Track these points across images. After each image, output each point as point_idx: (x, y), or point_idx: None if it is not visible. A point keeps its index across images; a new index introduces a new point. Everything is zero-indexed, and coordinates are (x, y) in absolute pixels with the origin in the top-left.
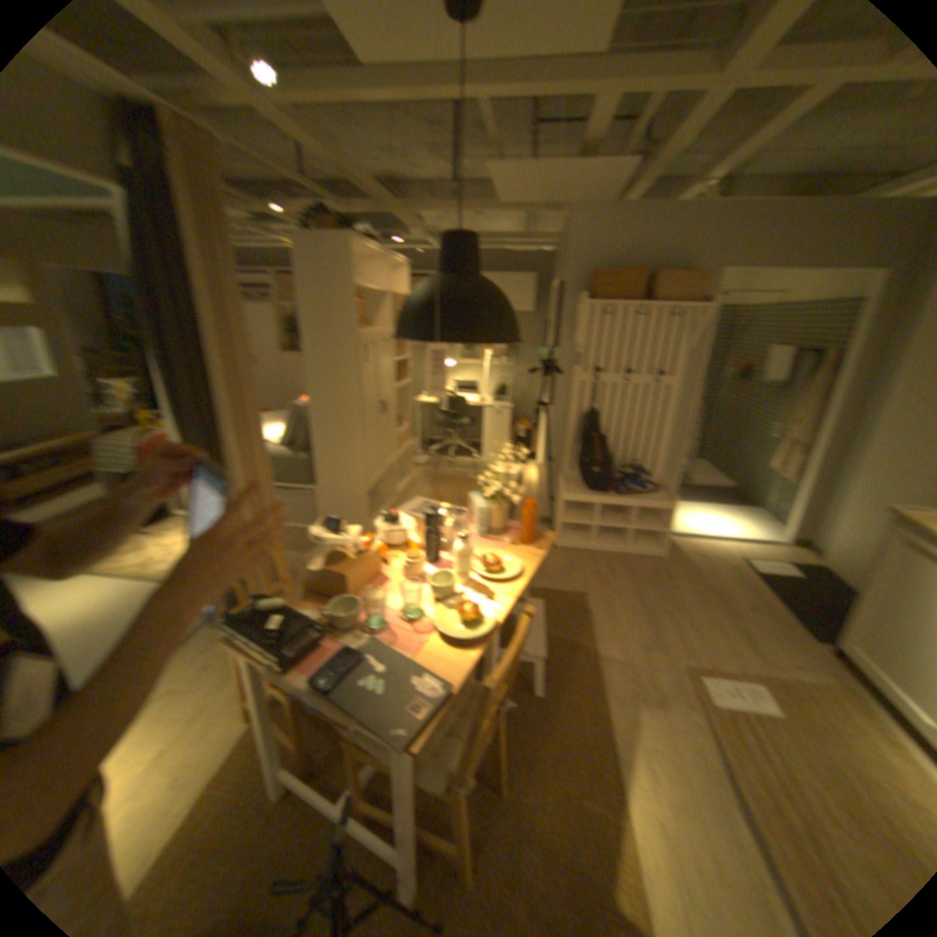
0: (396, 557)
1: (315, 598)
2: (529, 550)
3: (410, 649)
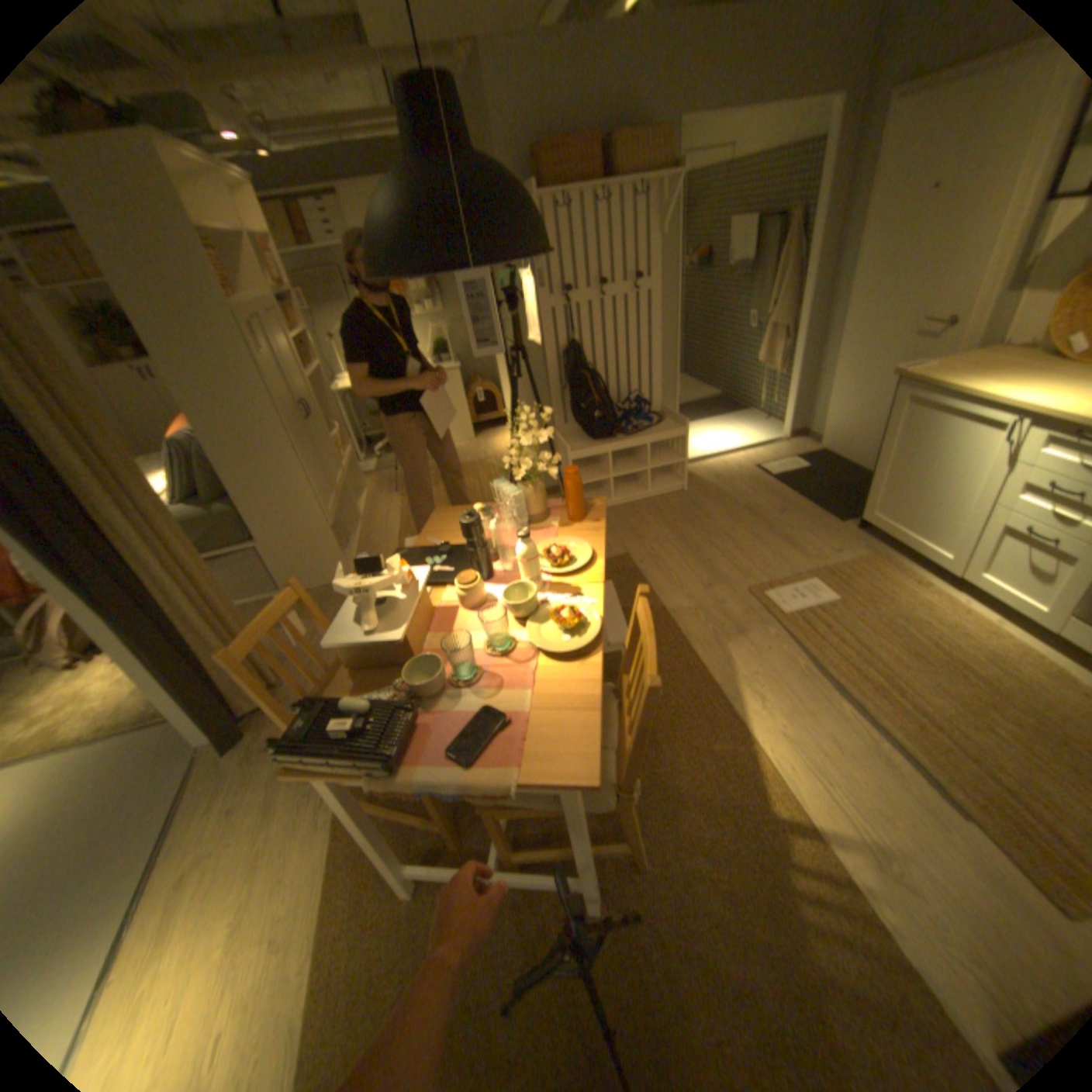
0: (432, 590)
1: (353, 677)
2: (582, 527)
3: (519, 685)
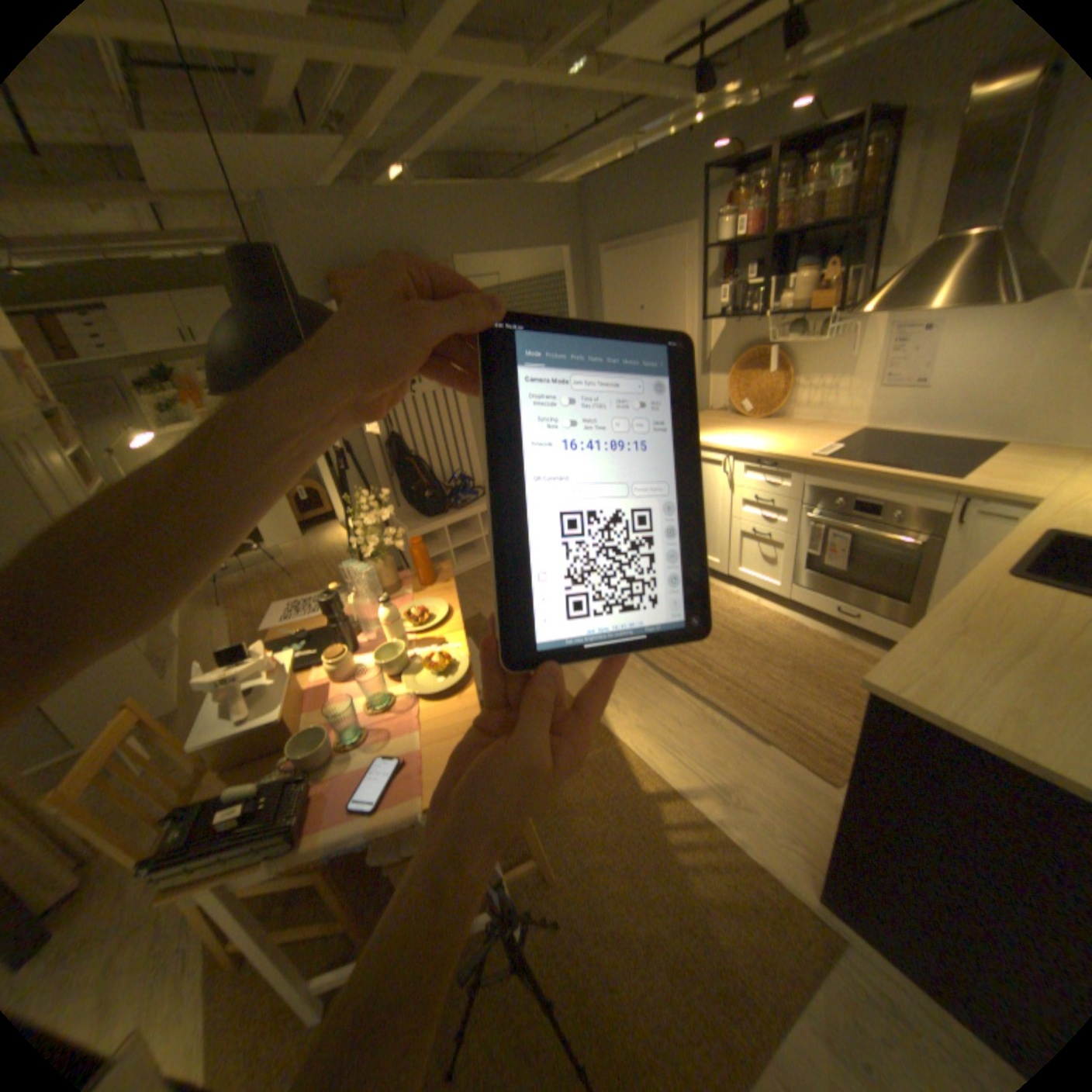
0: (297, 675)
1: (221, 785)
2: (435, 587)
3: (406, 730)
